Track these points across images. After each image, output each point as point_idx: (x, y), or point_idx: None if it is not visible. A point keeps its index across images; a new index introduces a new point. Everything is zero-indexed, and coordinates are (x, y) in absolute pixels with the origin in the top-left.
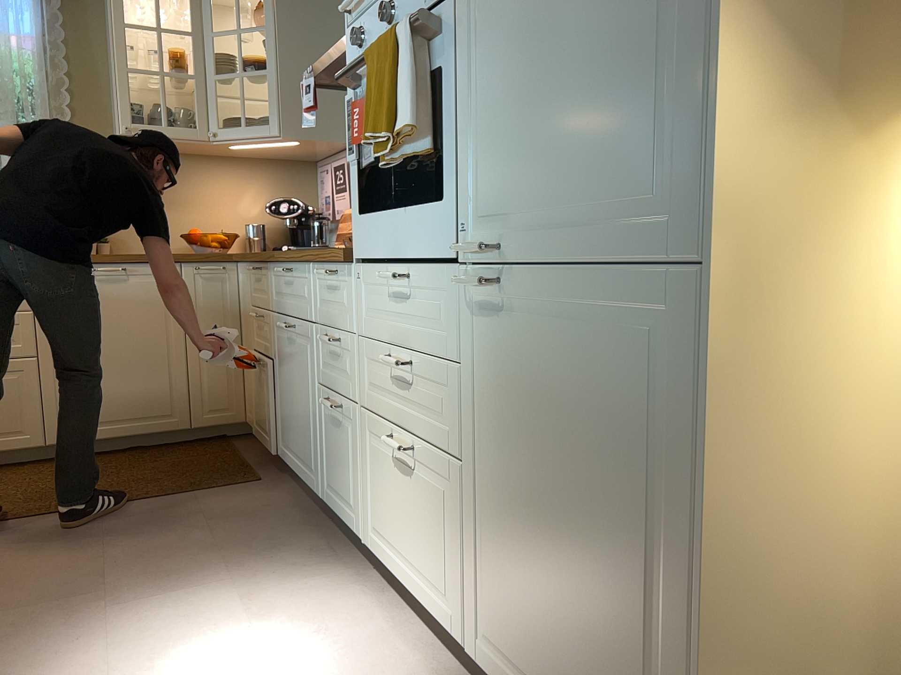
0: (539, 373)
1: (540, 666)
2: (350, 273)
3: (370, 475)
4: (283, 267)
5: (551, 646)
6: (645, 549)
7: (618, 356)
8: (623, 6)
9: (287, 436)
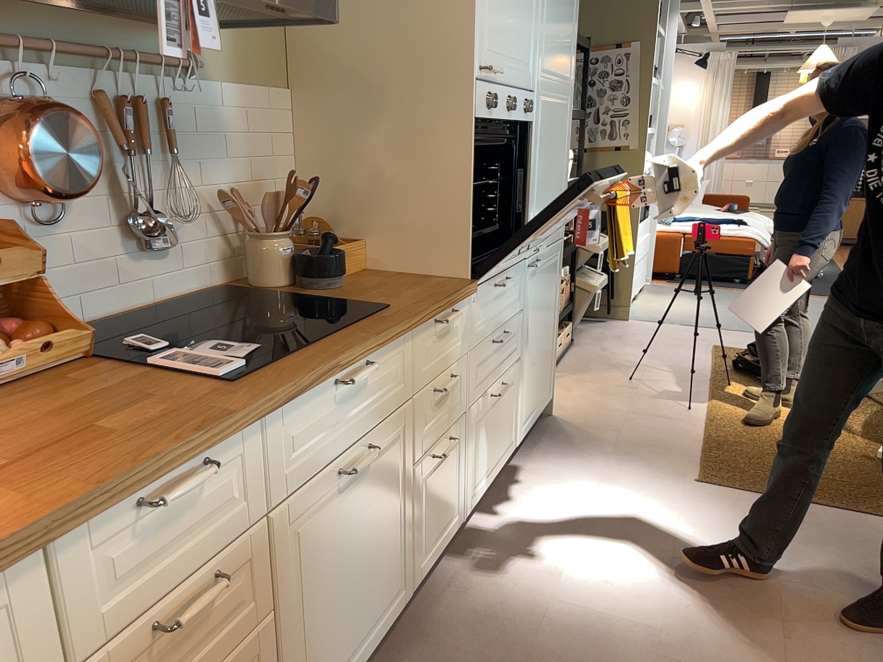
0: (541, 288)
1: (535, 398)
2: (465, 303)
3: (471, 452)
4: (336, 378)
5: (537, 385)
6: (552, 320)
7: (553, 269)
8: (559, 165)
9: (332, 659)
